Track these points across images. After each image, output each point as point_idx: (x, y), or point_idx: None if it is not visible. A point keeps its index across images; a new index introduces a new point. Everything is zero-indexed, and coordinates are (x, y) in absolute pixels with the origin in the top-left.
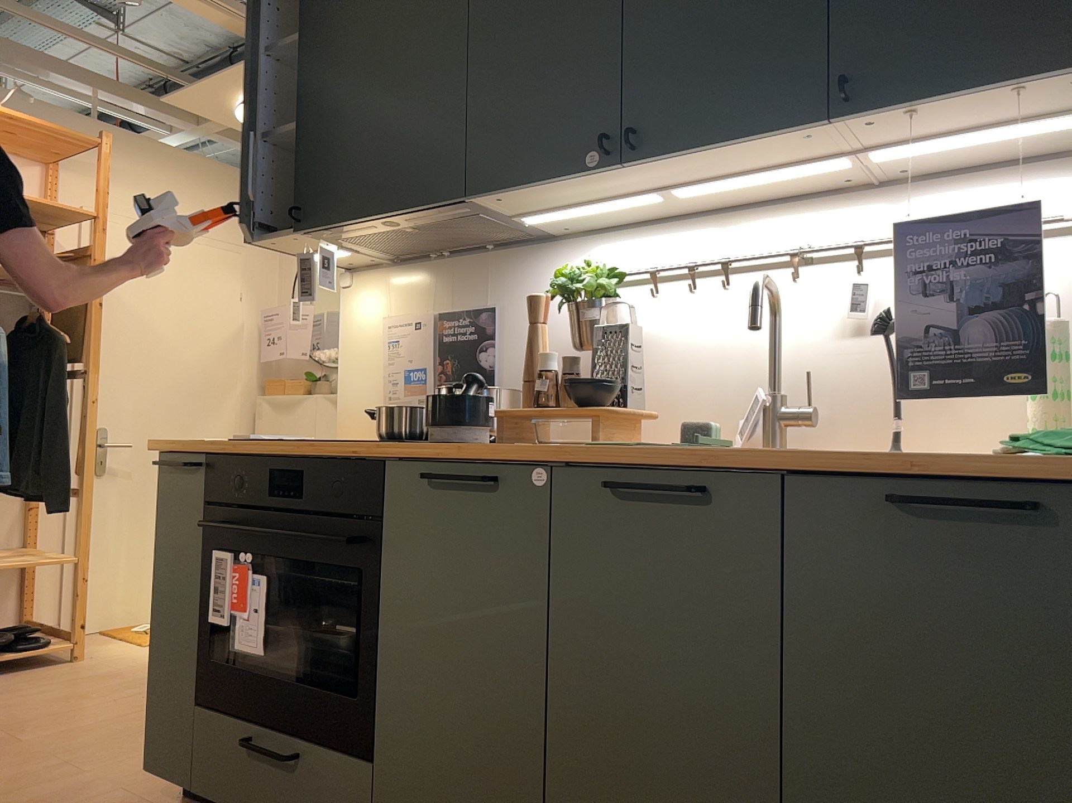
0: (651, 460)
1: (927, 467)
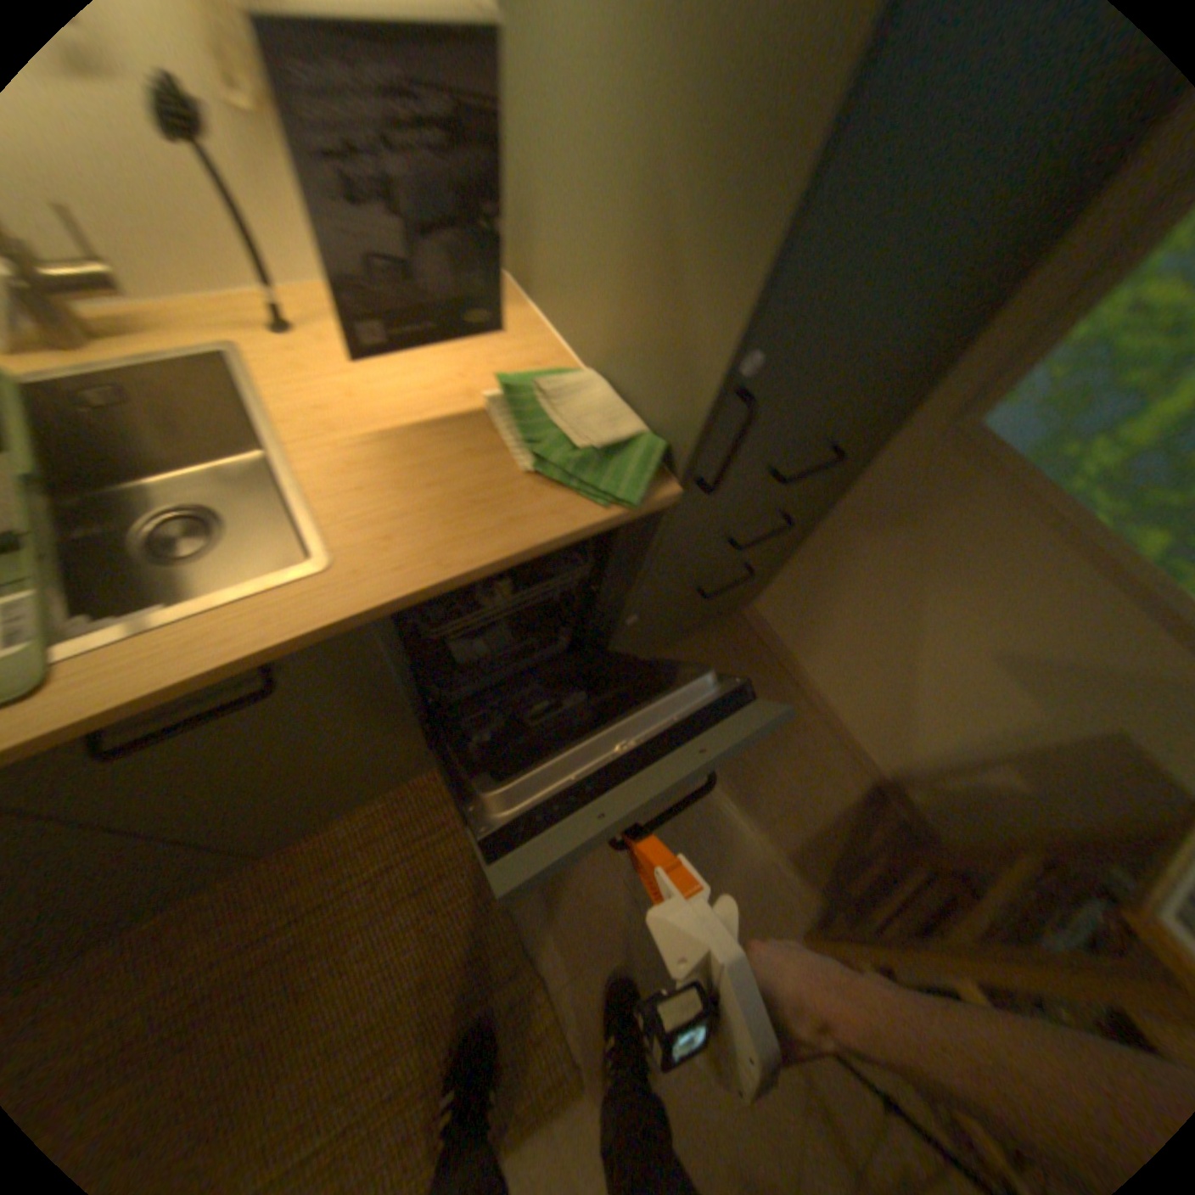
0: (140, 686)
1: (518, 562)
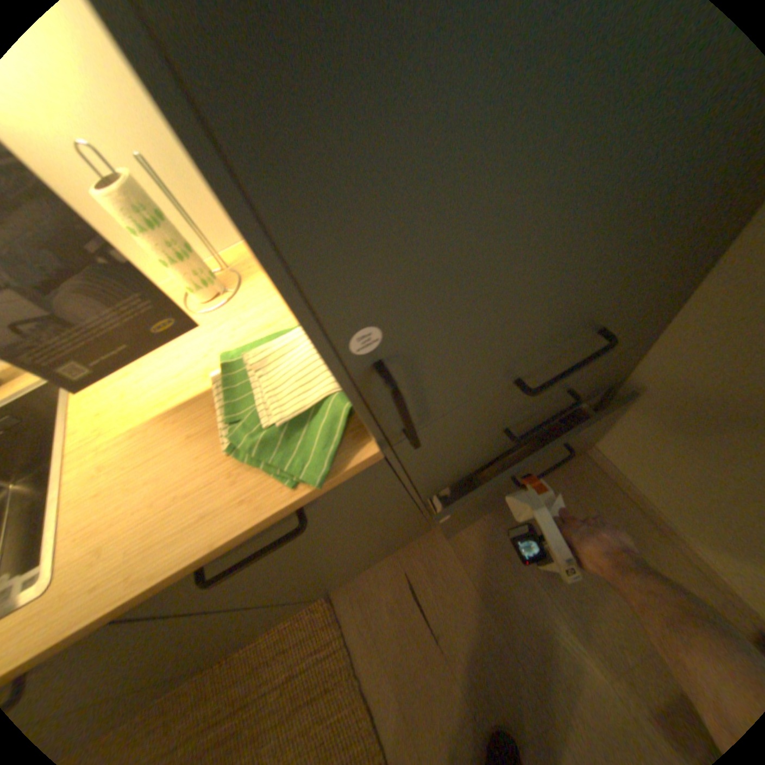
0: None
1: (202, 564)
